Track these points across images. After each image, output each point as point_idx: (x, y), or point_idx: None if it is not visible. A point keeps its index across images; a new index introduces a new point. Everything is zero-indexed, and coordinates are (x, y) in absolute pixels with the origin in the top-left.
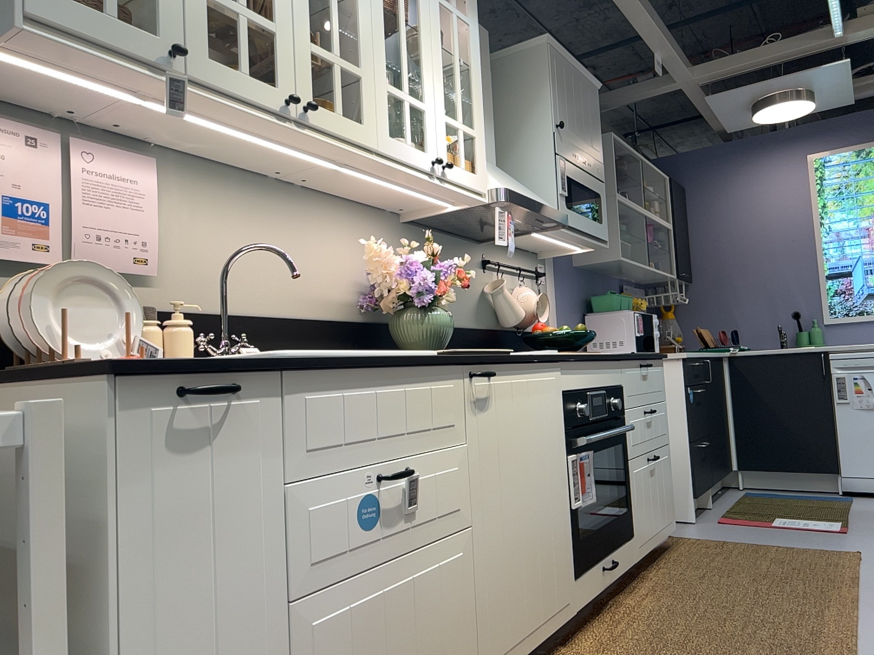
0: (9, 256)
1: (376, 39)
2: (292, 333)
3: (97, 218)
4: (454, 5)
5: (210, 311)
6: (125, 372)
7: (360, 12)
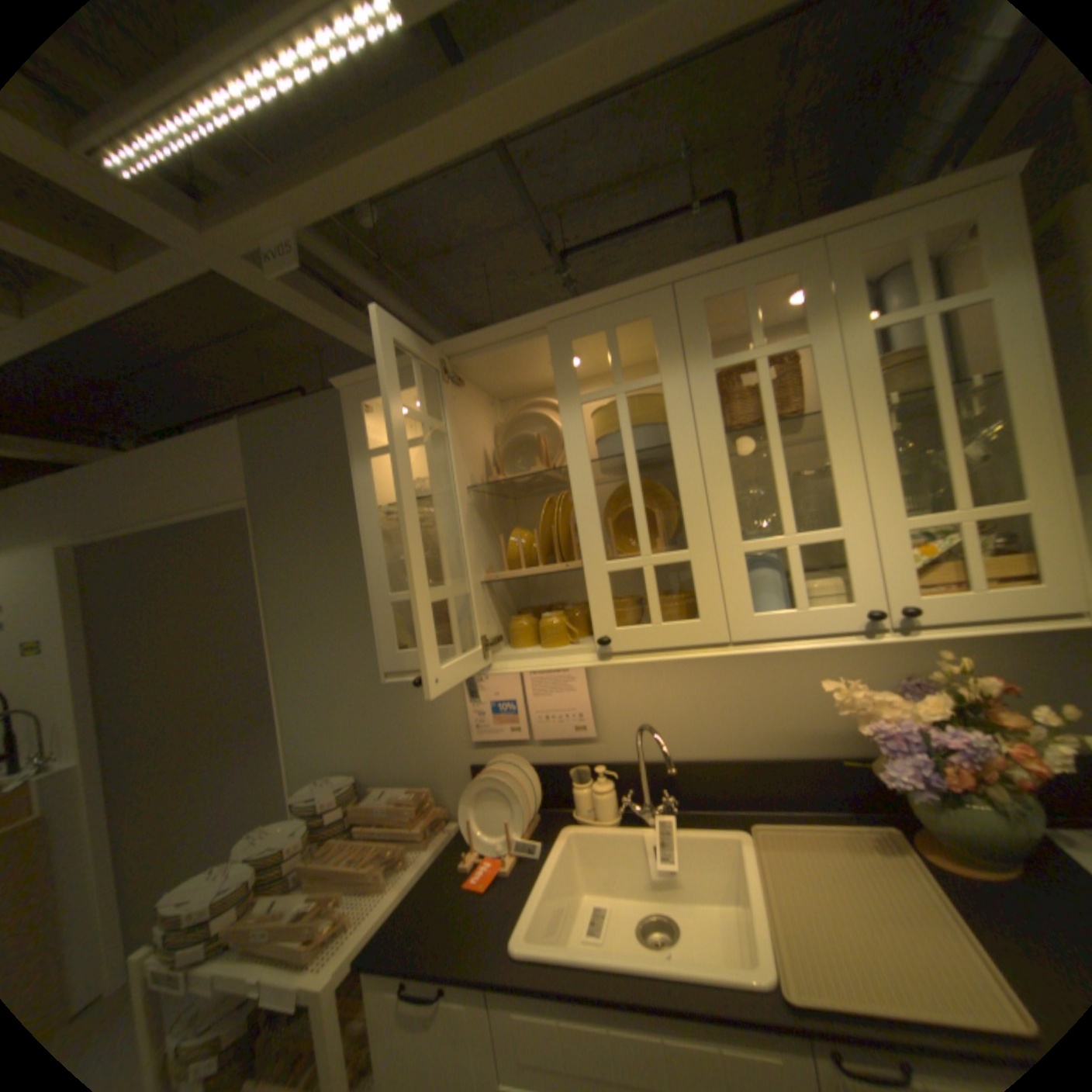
0: (501, 737)
1: (715, 493)
2: (755, 779)
3: (544, 705)
4: (927, 296)
5: (653, 760)
6: (364, 975)
7: (681, 476)
